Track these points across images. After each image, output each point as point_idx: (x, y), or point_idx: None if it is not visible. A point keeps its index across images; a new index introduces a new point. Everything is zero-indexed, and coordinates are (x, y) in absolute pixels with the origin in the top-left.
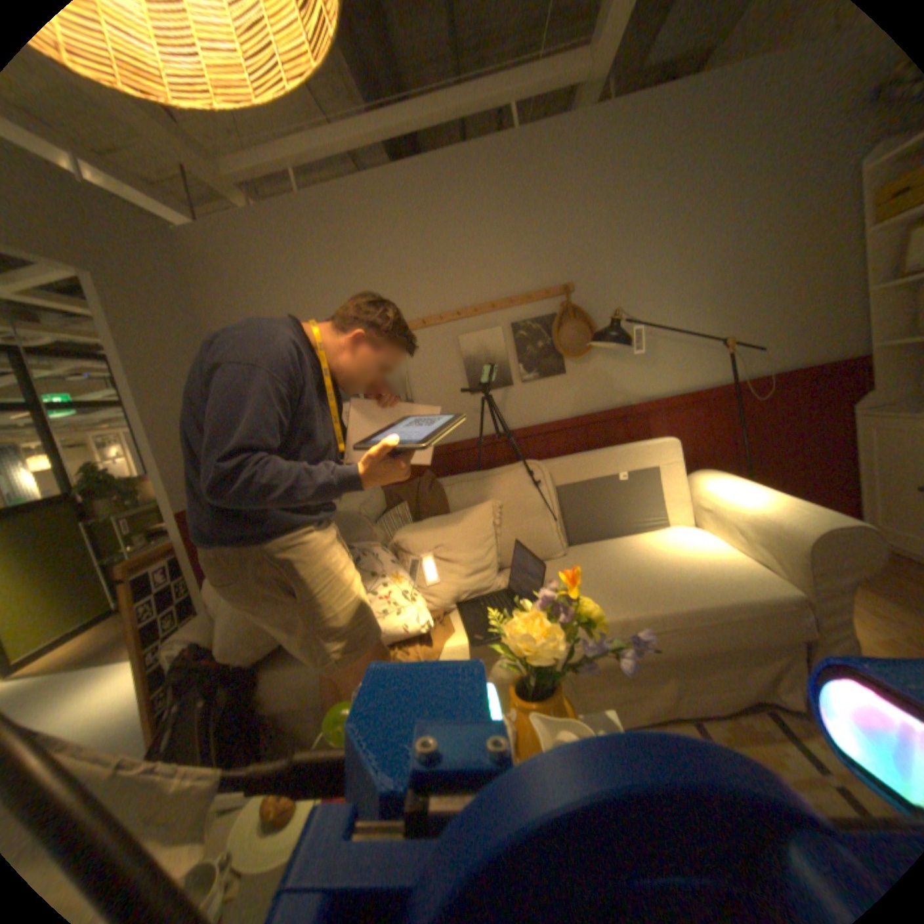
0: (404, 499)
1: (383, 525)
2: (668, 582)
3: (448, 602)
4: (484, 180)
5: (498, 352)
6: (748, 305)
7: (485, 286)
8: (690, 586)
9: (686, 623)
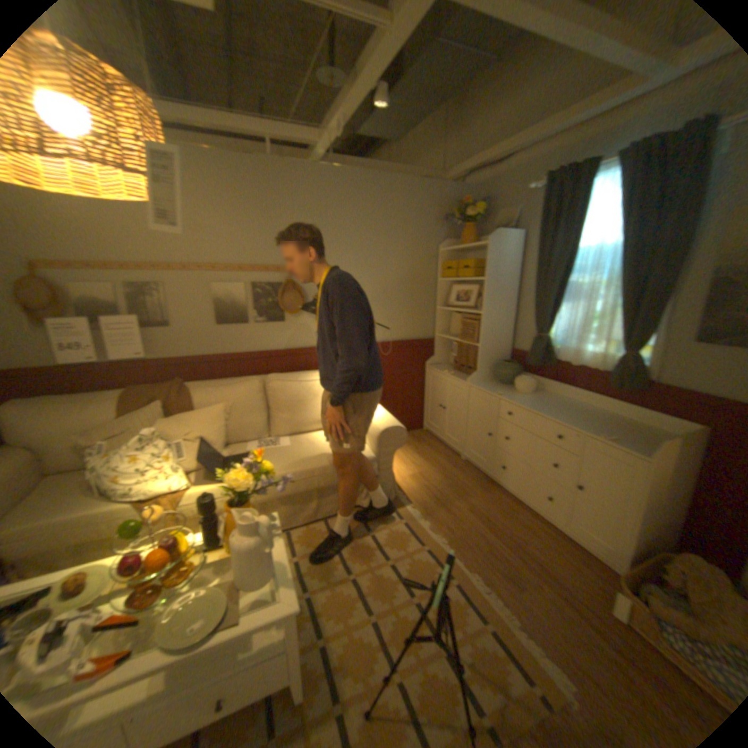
0: (156, 400)
1: (137, 418)
2: (319, 453)
3: (186, 470)
4: (240, 184)
5: (239, 302)
6: (385, 304)
7: (233, 255)
8: (328, 455)
9: (322, 473)
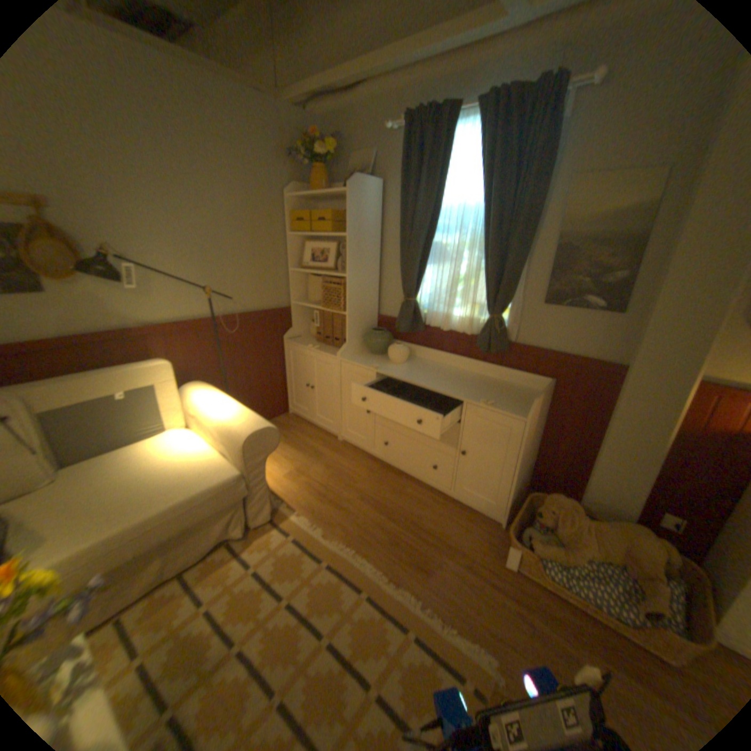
0: None
1: None
2: (154, 488)
3: None
4: None
5: None
6: (223, 263)
7: None
8: (170, 487)
9: (163, 518)
